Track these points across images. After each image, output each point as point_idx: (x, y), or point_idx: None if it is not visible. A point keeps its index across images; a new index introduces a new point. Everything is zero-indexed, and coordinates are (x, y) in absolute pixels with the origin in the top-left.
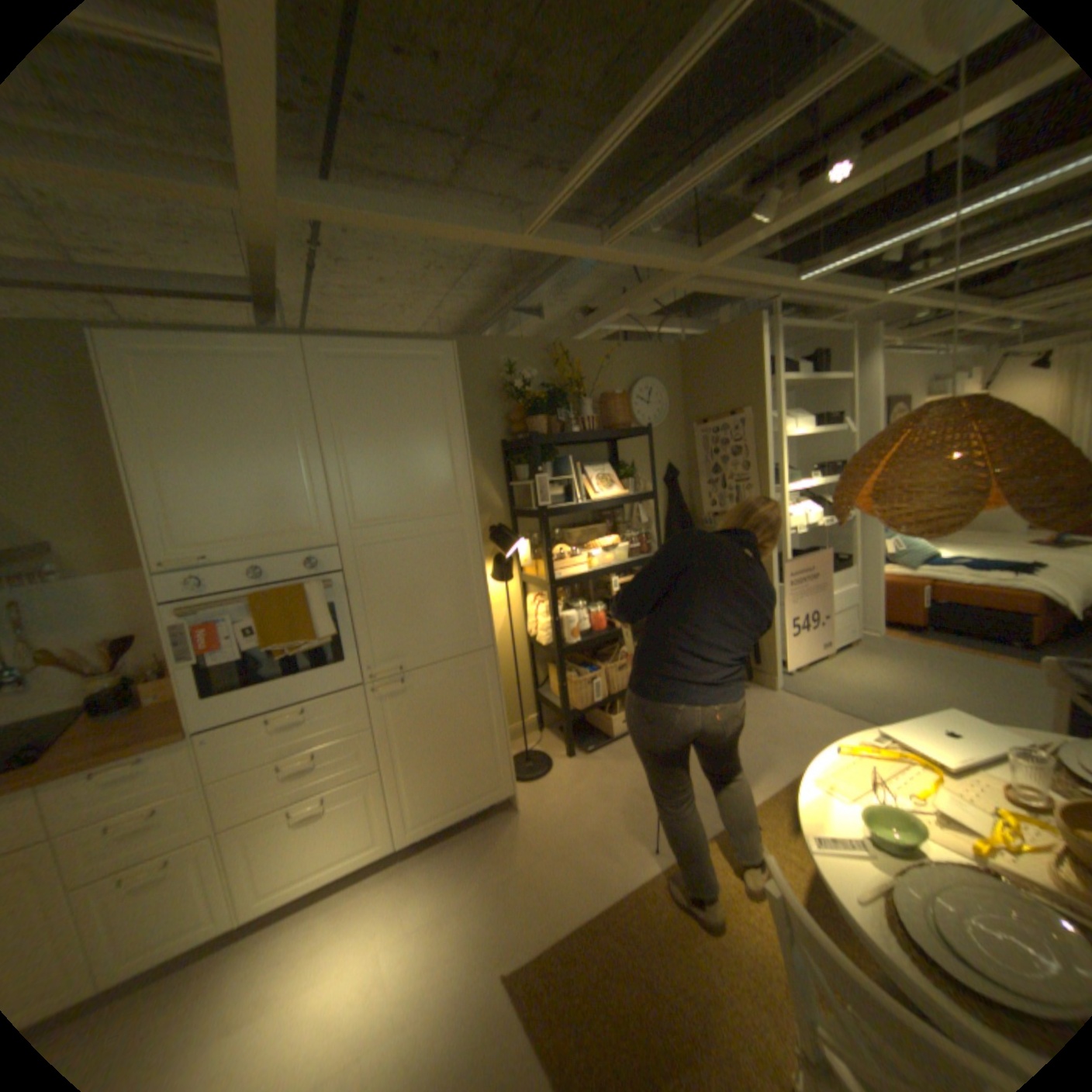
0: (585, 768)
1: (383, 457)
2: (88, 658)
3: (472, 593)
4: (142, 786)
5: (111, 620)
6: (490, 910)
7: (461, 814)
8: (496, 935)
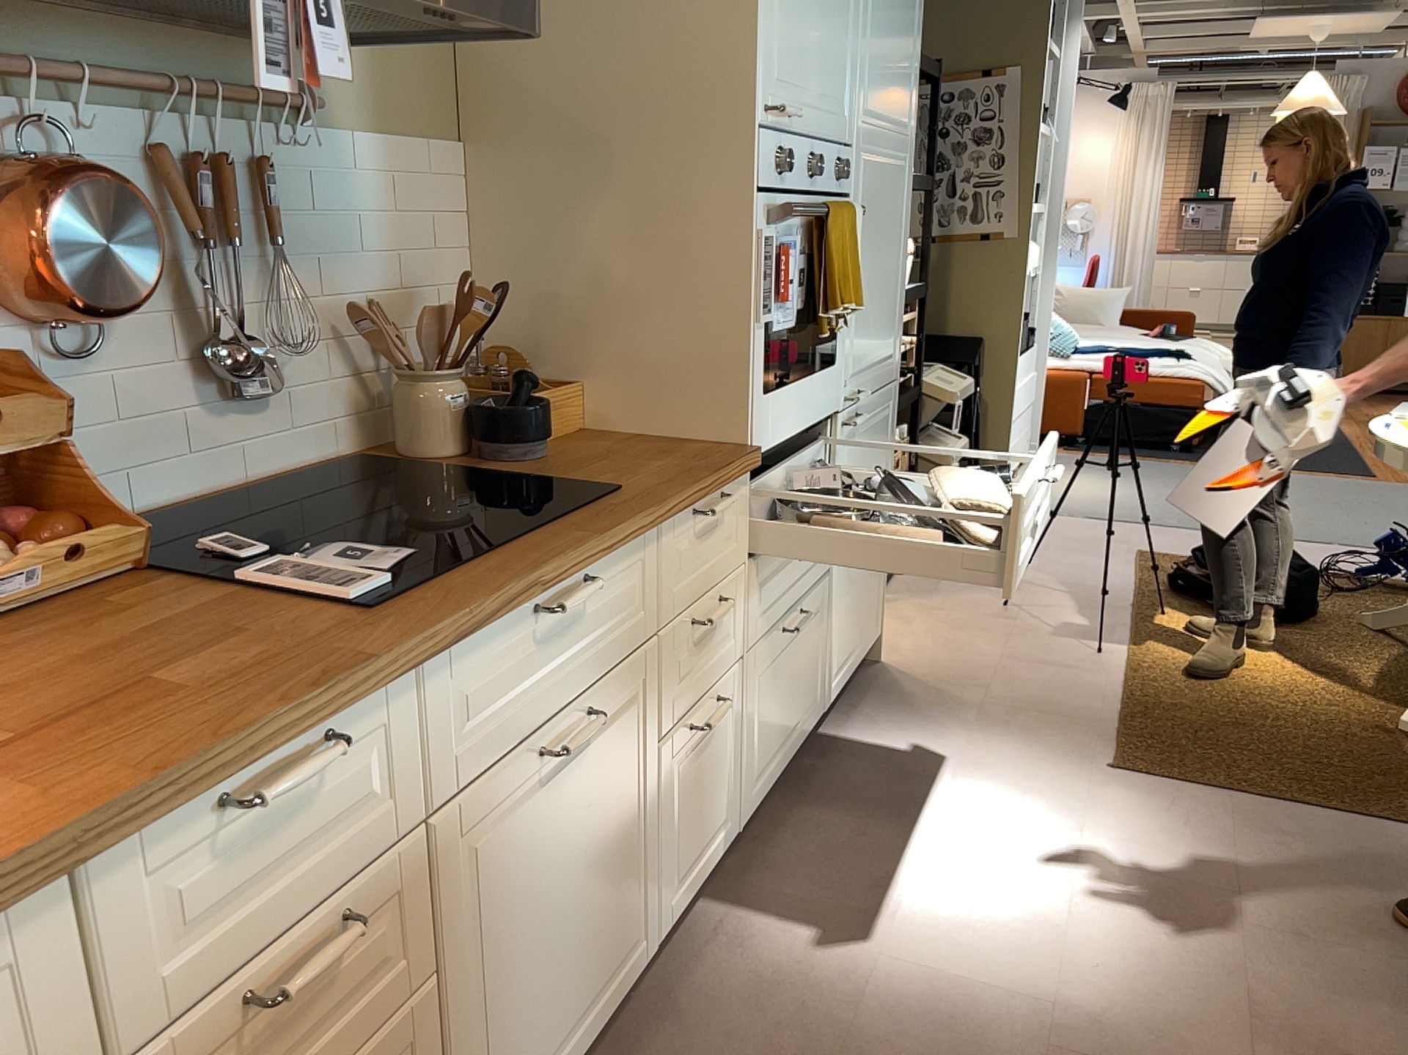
0: (894, 608)
1: (890, 5)
2: (352, 337)
3: (900, 280)
4: (719, 544)
5: (385, 253)
6: (1005, 733)
7: (859, 655)
8: (1046, 746)
